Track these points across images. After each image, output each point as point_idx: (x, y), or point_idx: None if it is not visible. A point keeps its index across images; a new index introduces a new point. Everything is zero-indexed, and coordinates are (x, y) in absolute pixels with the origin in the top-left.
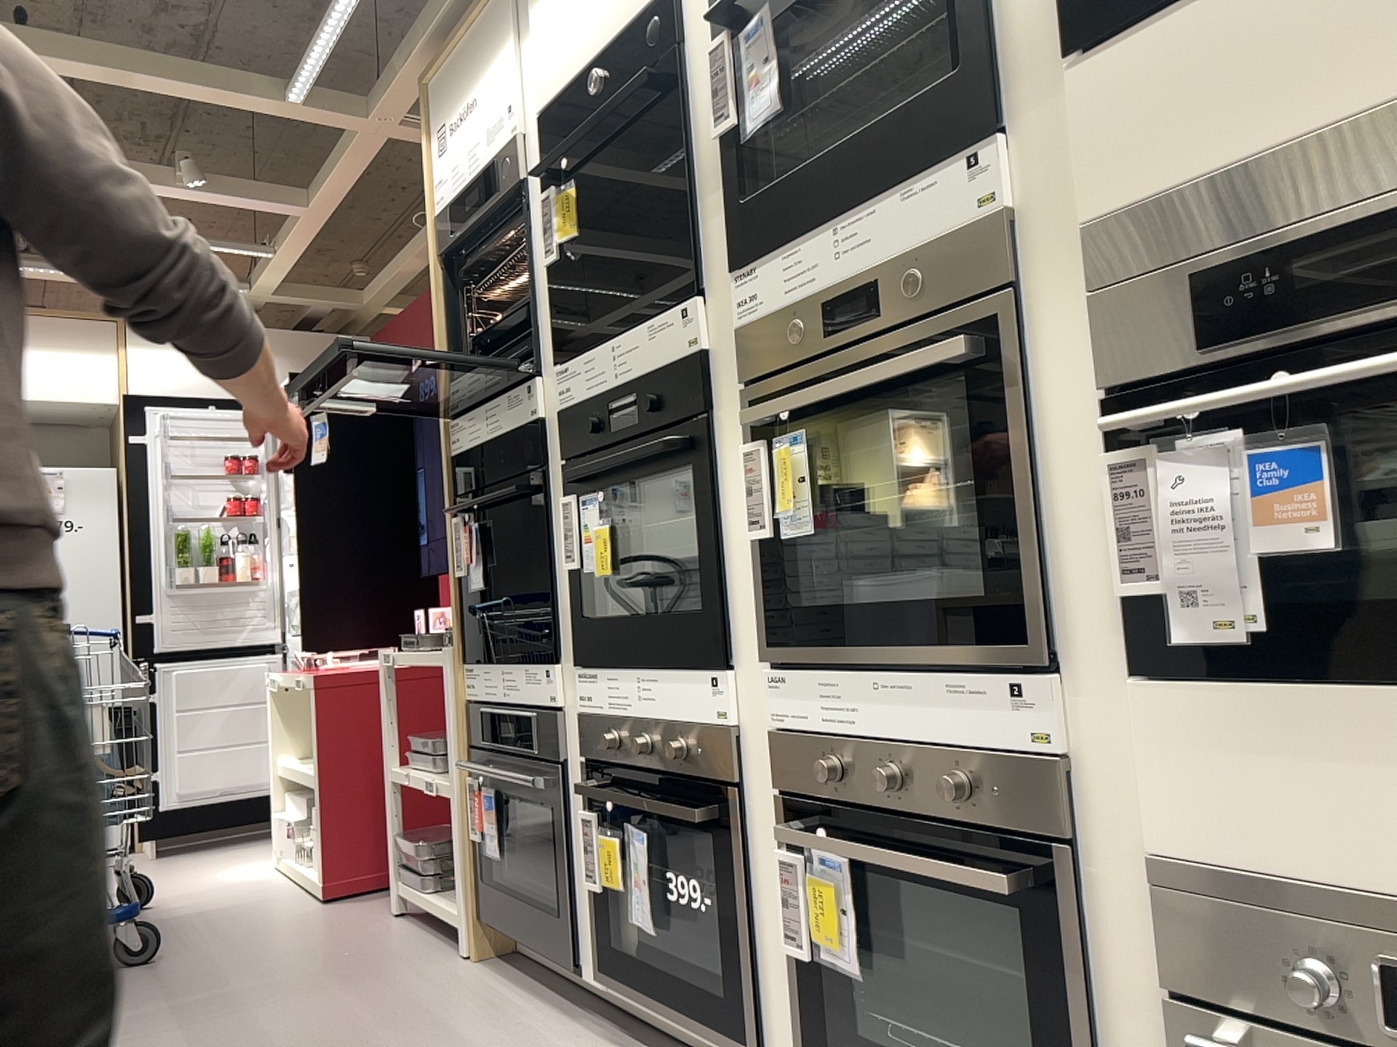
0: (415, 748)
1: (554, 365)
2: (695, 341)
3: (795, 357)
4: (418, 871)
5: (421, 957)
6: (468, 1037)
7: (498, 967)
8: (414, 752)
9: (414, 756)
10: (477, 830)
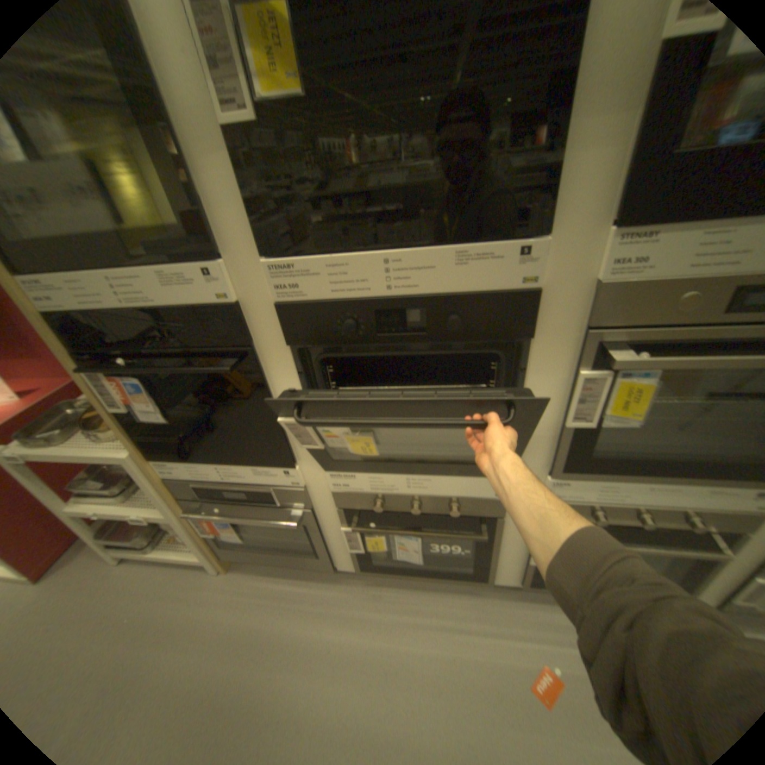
0: (73, 491)
1: (253, 252)
2: (537, 281)
3: (674, 320)
4: (129, 546)
5: (185, 592)
6: (301, 637)
7: (244, 571)
8: (81, 497)
9: (79, 496)
10: (210, 535)
